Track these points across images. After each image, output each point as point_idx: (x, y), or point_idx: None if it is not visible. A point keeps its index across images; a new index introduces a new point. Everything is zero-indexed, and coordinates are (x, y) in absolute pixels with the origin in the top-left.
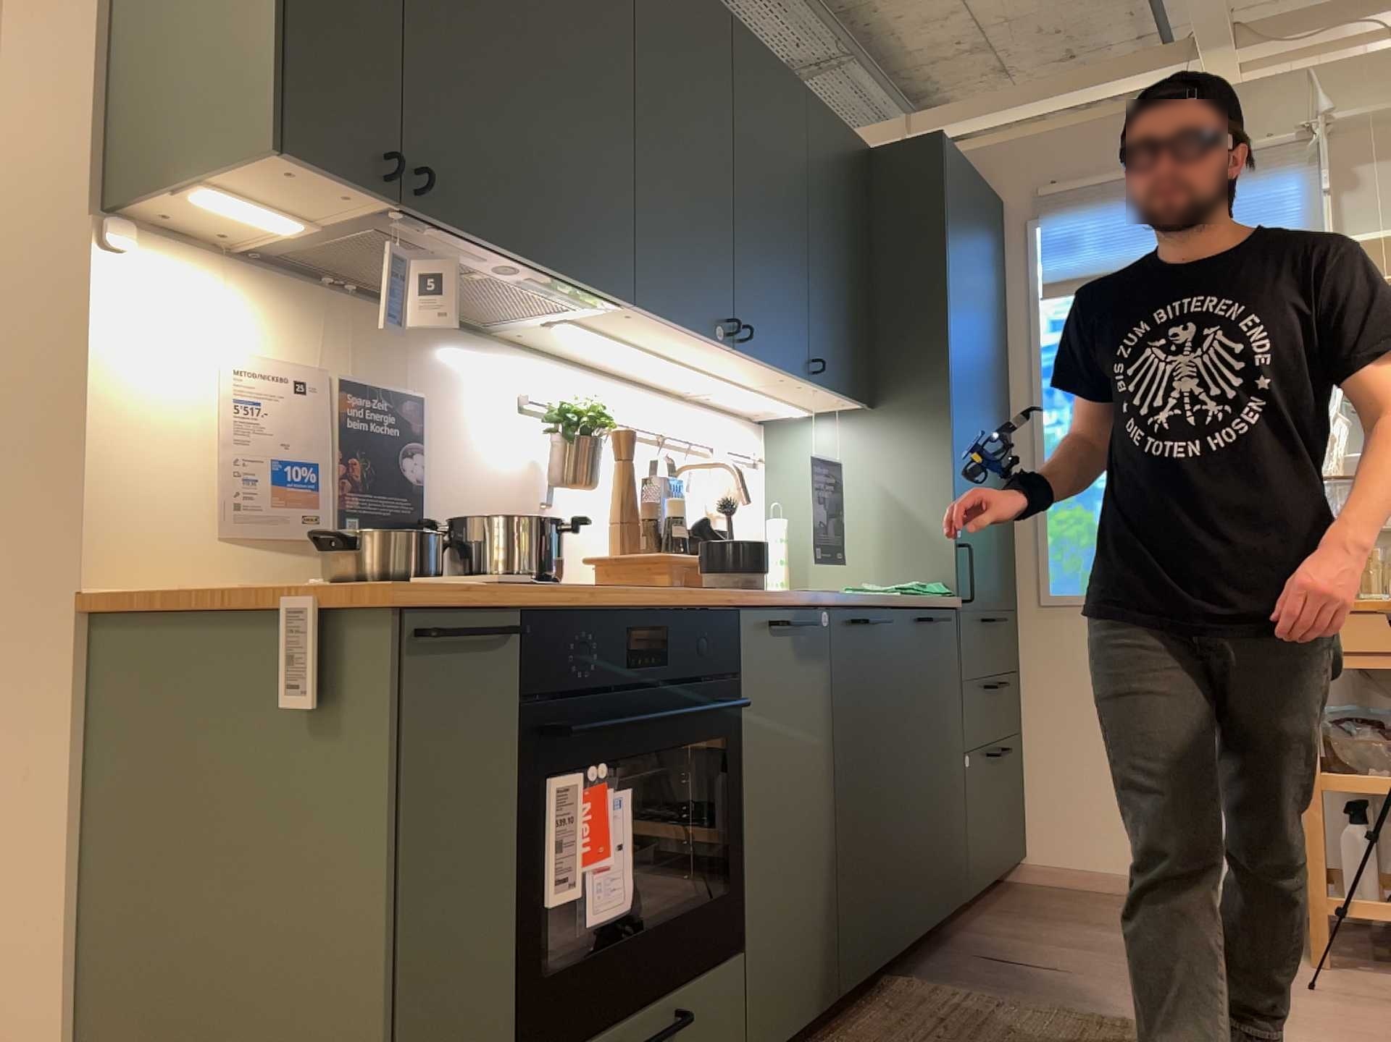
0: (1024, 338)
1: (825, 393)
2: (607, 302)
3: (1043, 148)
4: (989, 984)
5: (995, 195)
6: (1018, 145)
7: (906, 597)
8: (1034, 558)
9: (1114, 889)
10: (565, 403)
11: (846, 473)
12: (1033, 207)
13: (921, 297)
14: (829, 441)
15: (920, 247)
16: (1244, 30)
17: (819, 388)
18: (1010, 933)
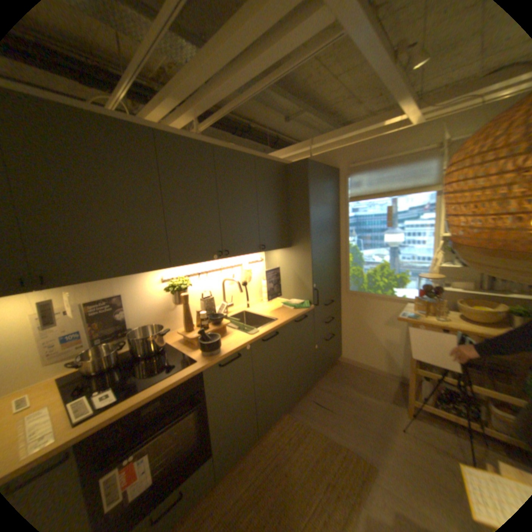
0: (344, 213)
1: (270, 250)
2: (163, 267)
3: (352, 149)
4: (310, 419)
5: (337, 166)
6: (344, 148)
7: (295, 308)
8: (345, 279)
9: (363, 368)
10: (173, 281)
11: (284, 265)
12: (348, 170)
13: (302, 214)
14: (279, 255)
15: (301, 198)
16: (425, 99)
17: (266, 251)
18: (326, 390)
